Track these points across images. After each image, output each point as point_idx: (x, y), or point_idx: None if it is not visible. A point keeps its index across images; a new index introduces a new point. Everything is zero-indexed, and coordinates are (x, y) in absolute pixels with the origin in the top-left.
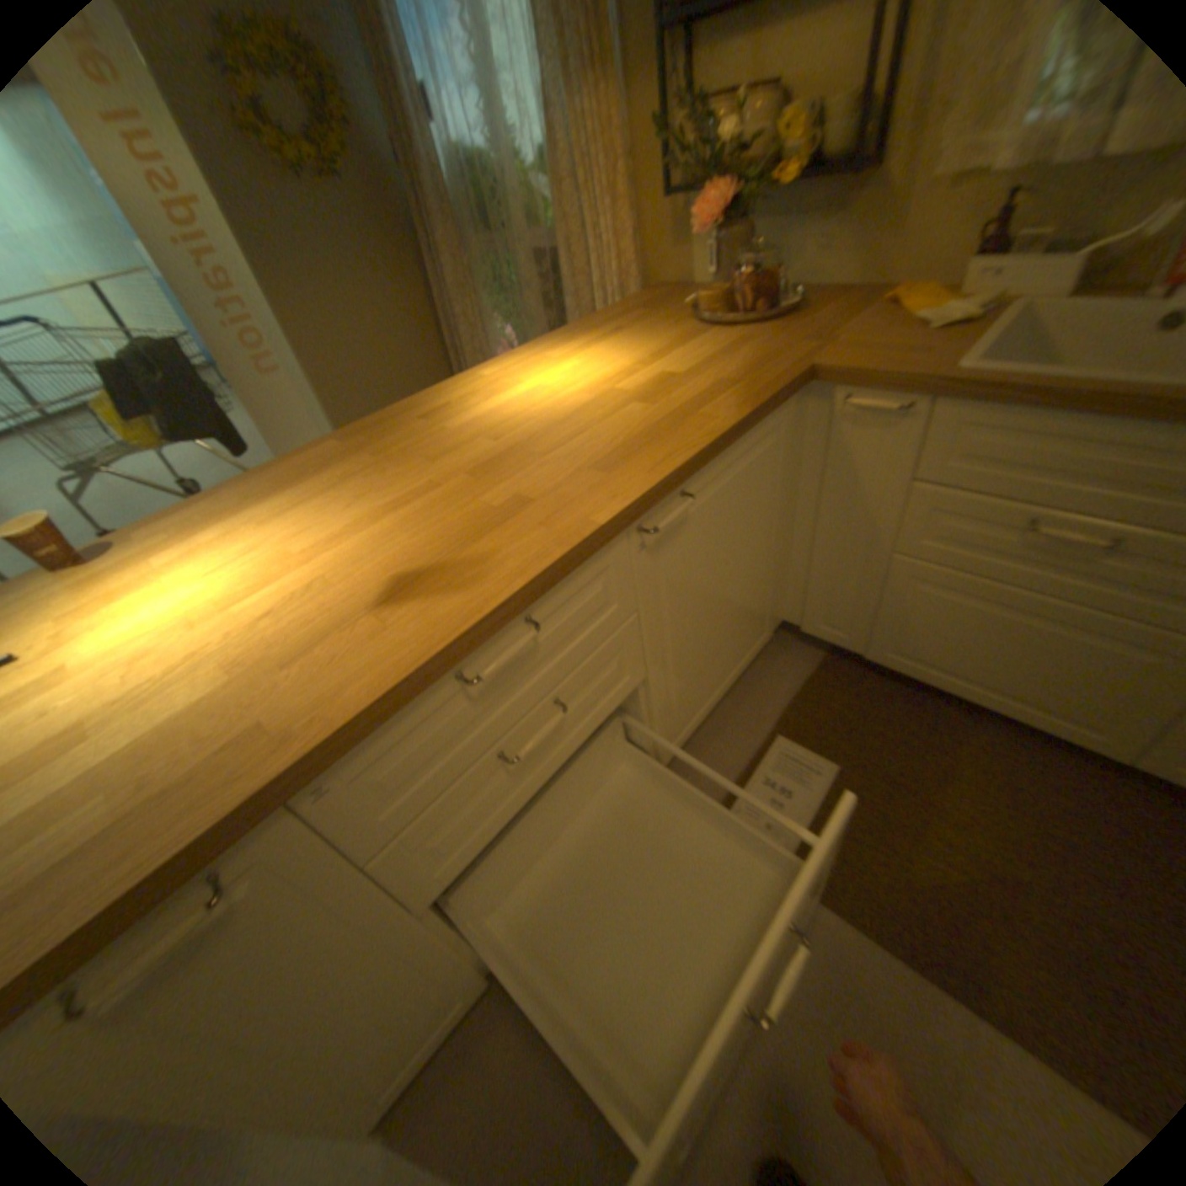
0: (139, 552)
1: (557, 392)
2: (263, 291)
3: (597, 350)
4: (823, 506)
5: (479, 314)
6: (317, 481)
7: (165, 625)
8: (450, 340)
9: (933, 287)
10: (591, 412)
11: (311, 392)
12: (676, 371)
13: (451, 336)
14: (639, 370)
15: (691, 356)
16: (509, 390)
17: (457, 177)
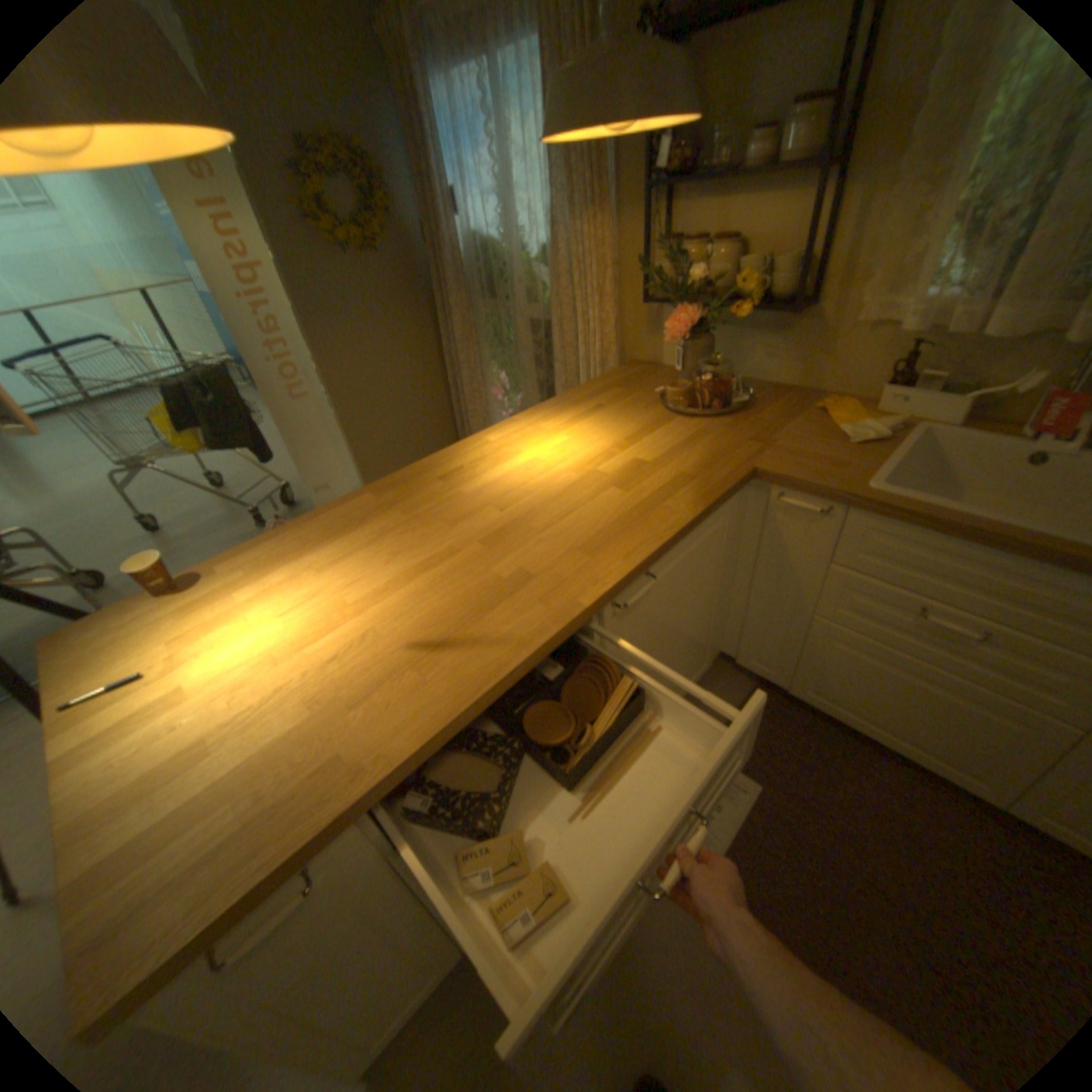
0: (223, 587)
1: (551, 468)
2: (306, 337)
3: (583, 426)
4: (760, 570)
5: (481, 361)
6: (360, 534)
7: (253, 661)
8: (454, 378)
9: (857, 404)
10: (579, 493)
11: (335, 417)
12: (647, 459)
13: (454, 375)
14: (617, 454)
15: (660, 445)
16: (511, 460)
17: (474, 258)
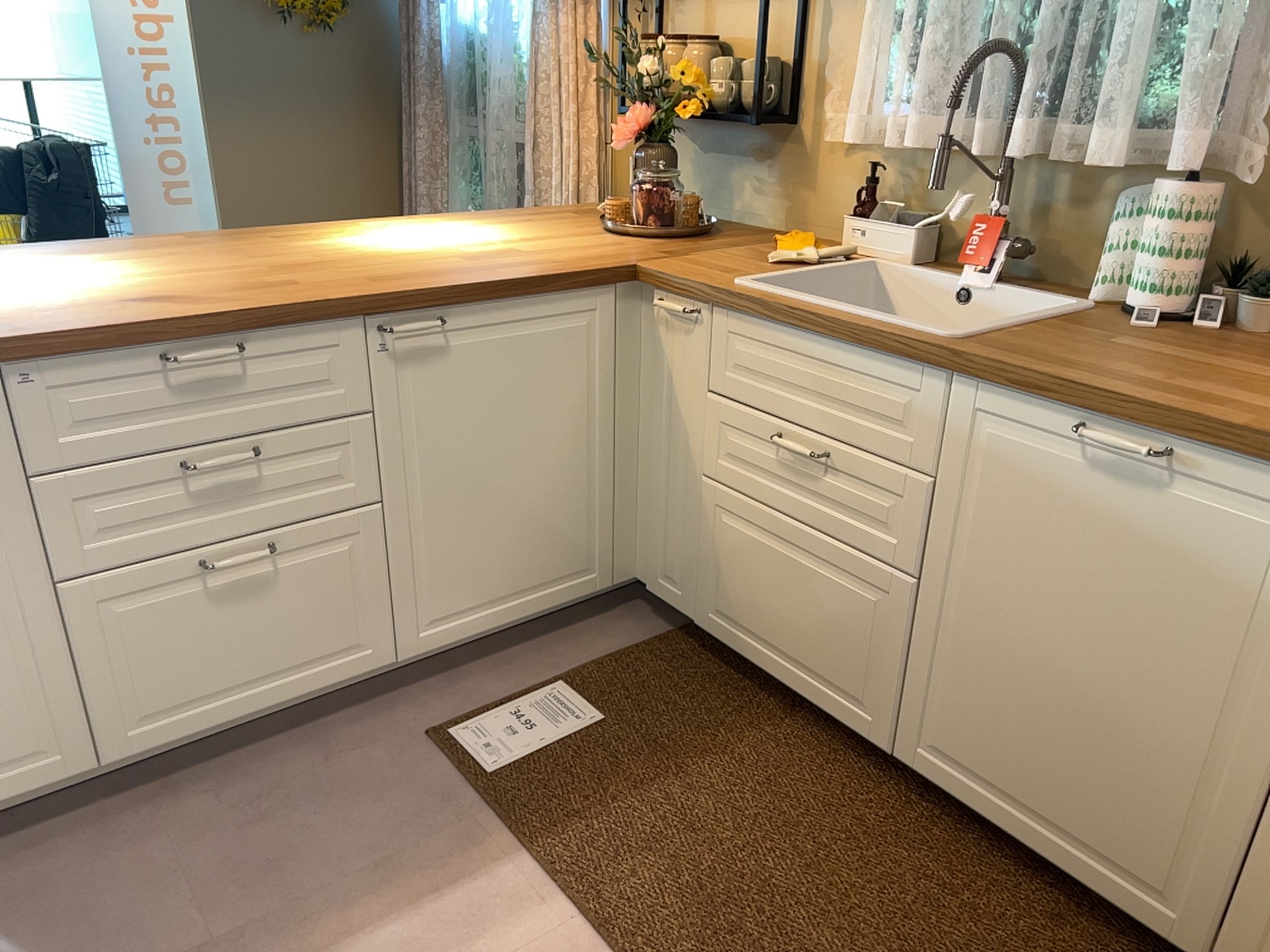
0: None
1: (410, 244)
2: (210, 120)
3: (487, 228)
4: (654, 418)
5: (450, 200)
6: (148, 253)
7: None
8: None
9: (806, 237)
10: (417, 257)
11: None
12: (525, 249)
13: None
14: (497, 244)
15: (554, 245)
16: (372, 236)
17: (459, 60)
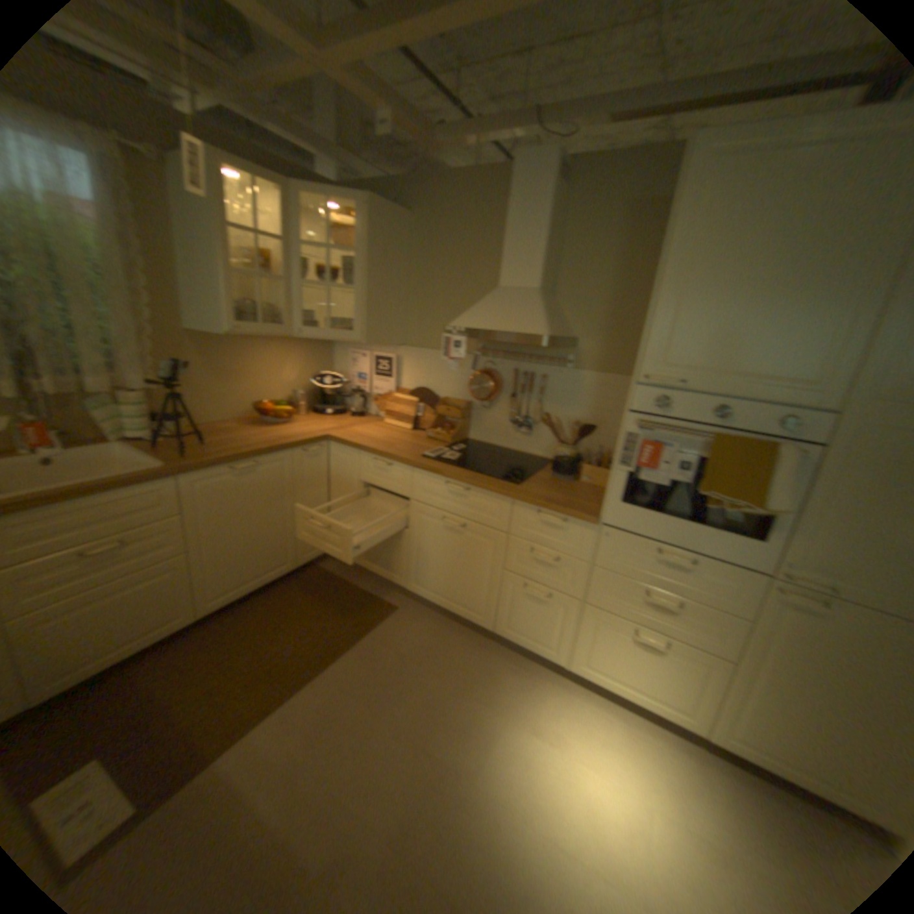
0: None
1: None
2: None
3: None
4: None
5: None
6: None
7: None
8: None
9: None
10: None
11: None
12: None
13: None
14: None
15: None
16: None
17: None
